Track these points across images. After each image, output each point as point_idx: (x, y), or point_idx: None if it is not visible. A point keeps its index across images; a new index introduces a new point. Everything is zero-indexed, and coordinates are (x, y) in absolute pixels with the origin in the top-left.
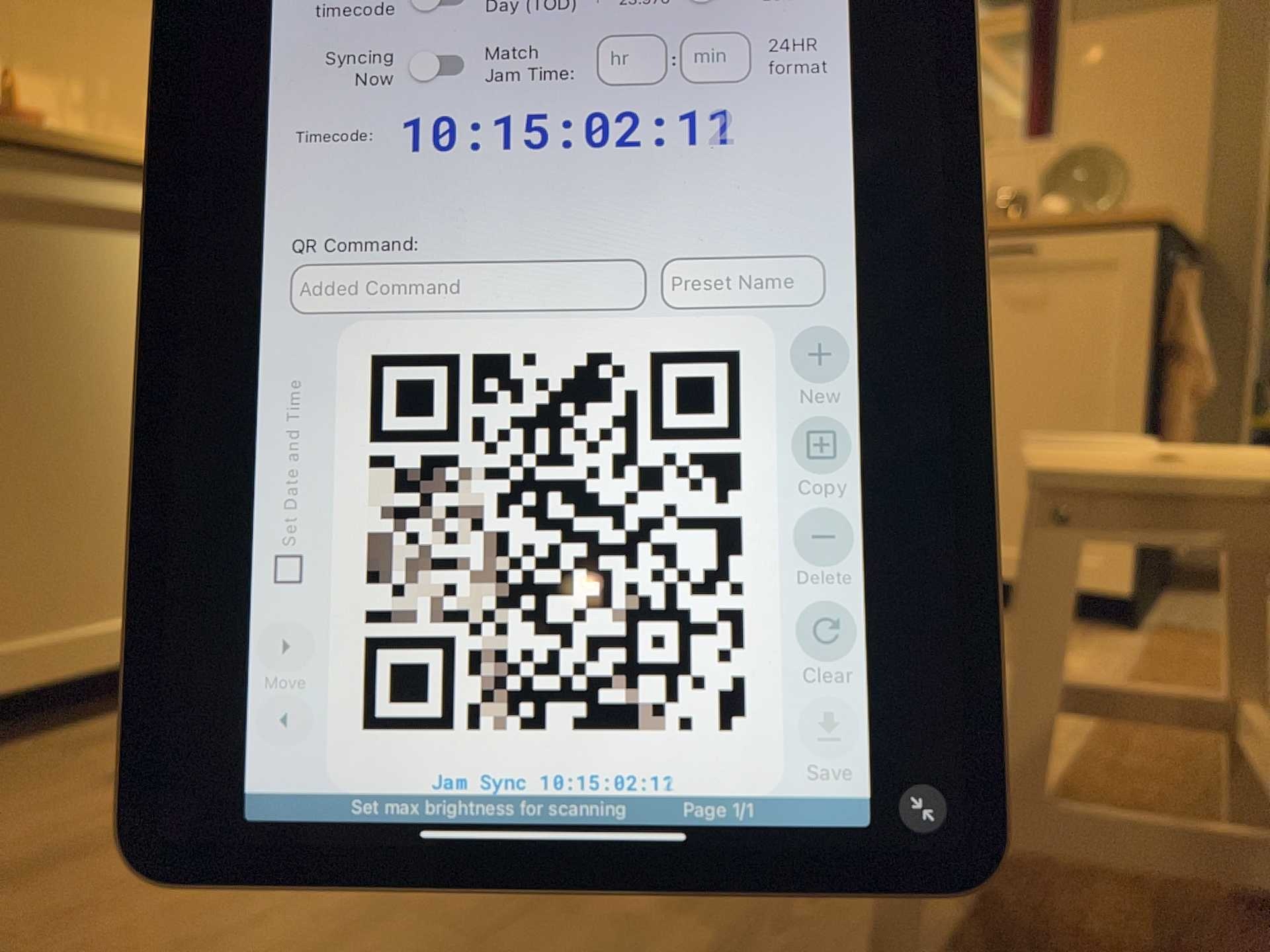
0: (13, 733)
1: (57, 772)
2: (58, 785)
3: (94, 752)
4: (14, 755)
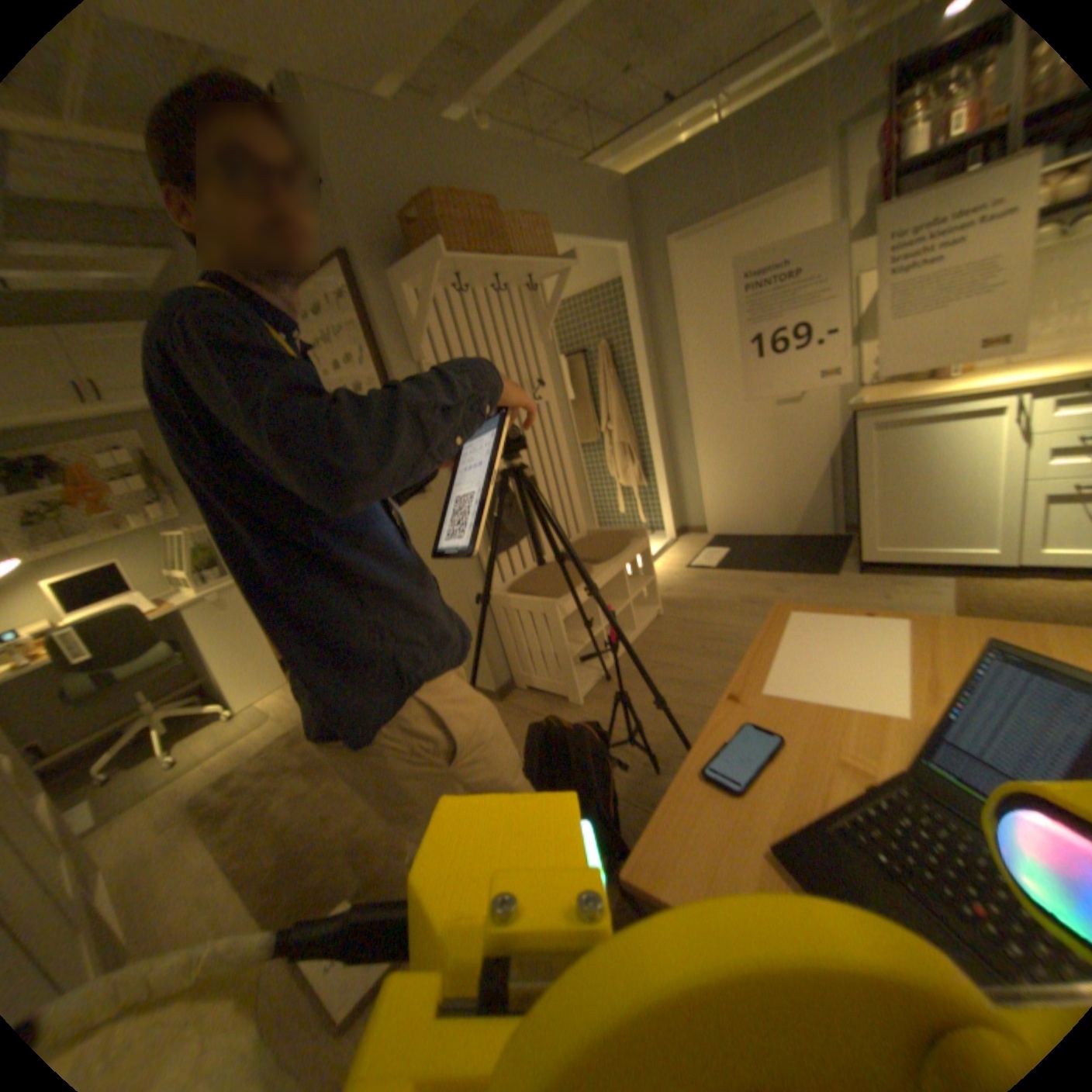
0: (889, 571)
1: (879, 587)
2: (873, 591)
3: (895, 586)
4: (879, 578)
